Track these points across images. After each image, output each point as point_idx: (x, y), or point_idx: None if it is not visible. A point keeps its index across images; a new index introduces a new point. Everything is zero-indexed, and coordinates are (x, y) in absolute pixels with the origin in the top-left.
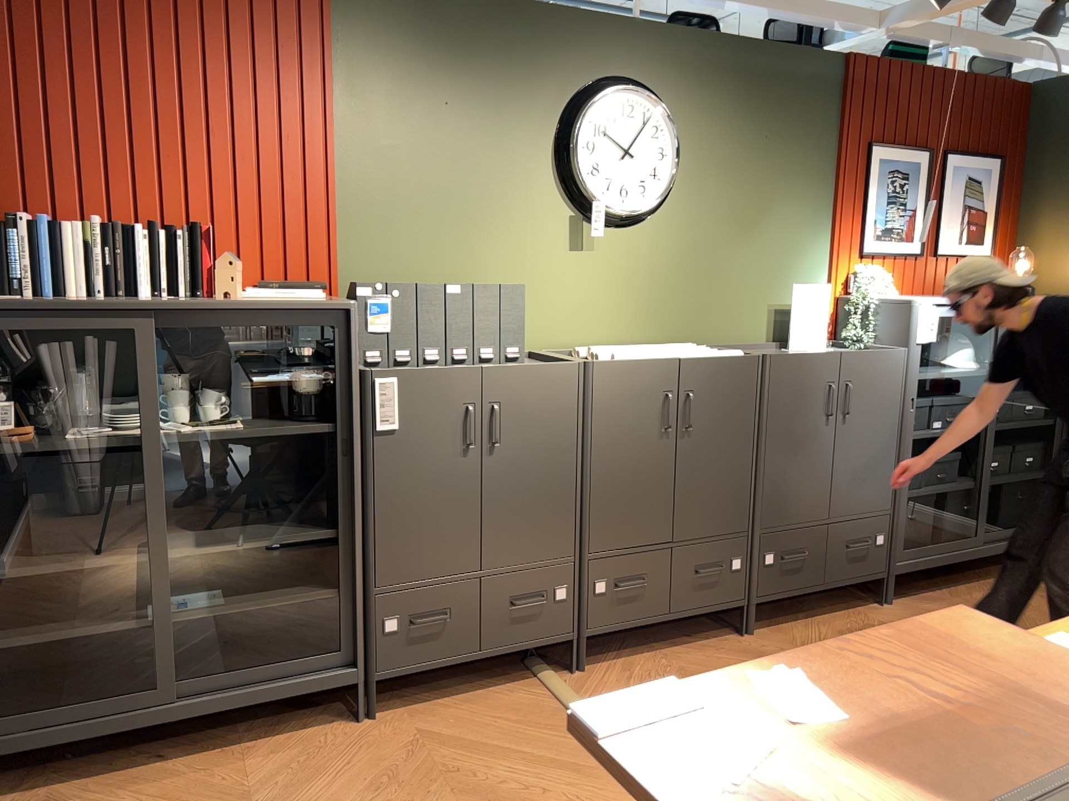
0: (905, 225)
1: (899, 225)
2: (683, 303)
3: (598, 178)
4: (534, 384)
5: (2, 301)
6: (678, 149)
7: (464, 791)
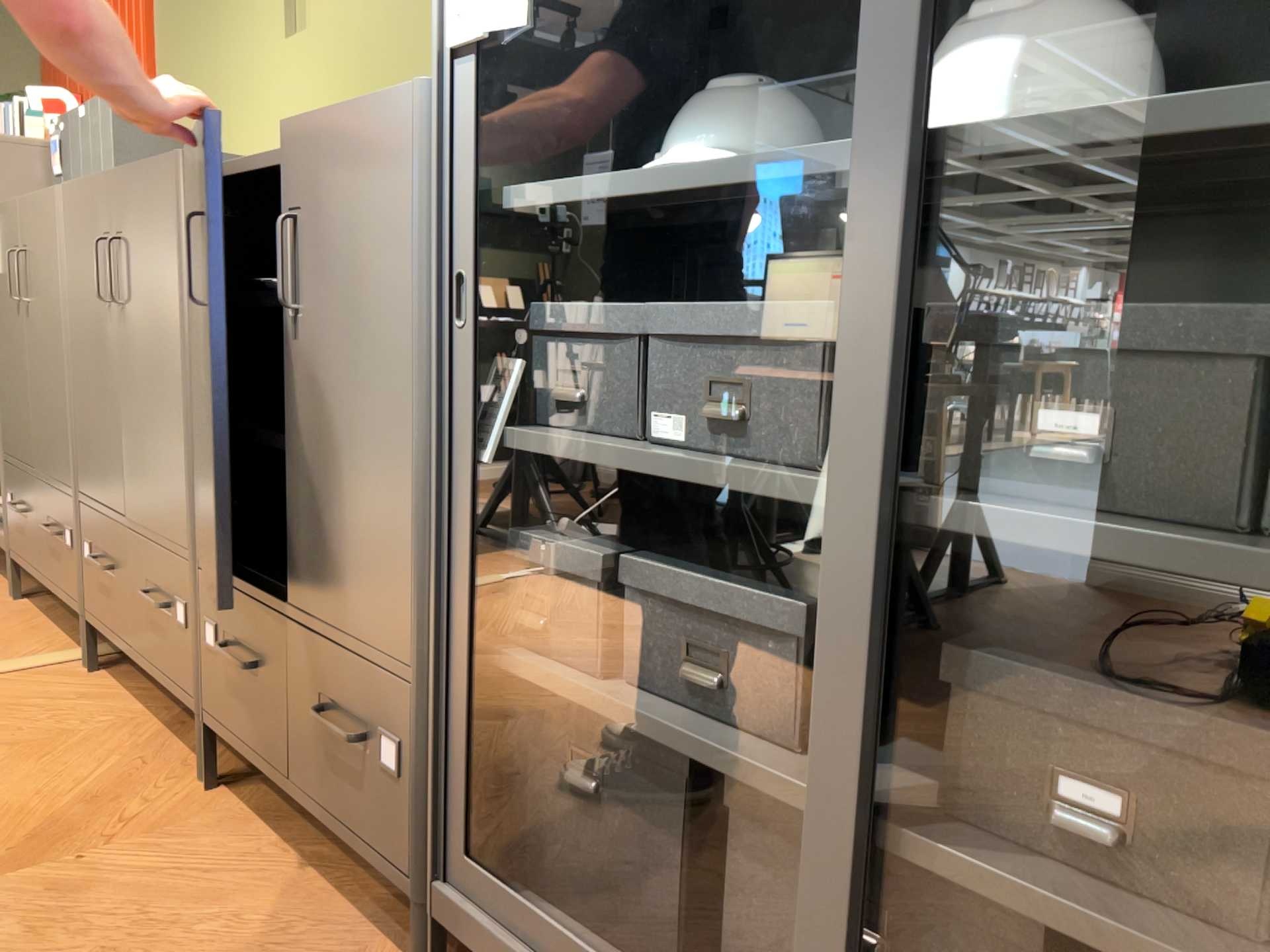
0: None
1: None
2: None
3: None
4: (39, 221)
5: None
6: None
7: None
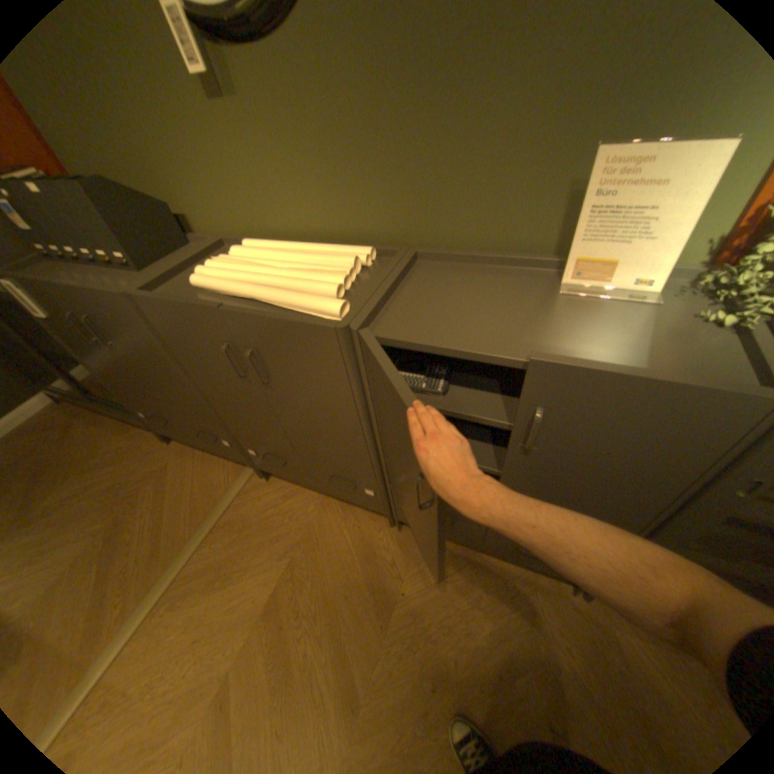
0: None
1: None
2: (386, 179)
3: None
4: (98, 305)
5: None
6: None
7: (119, 521)
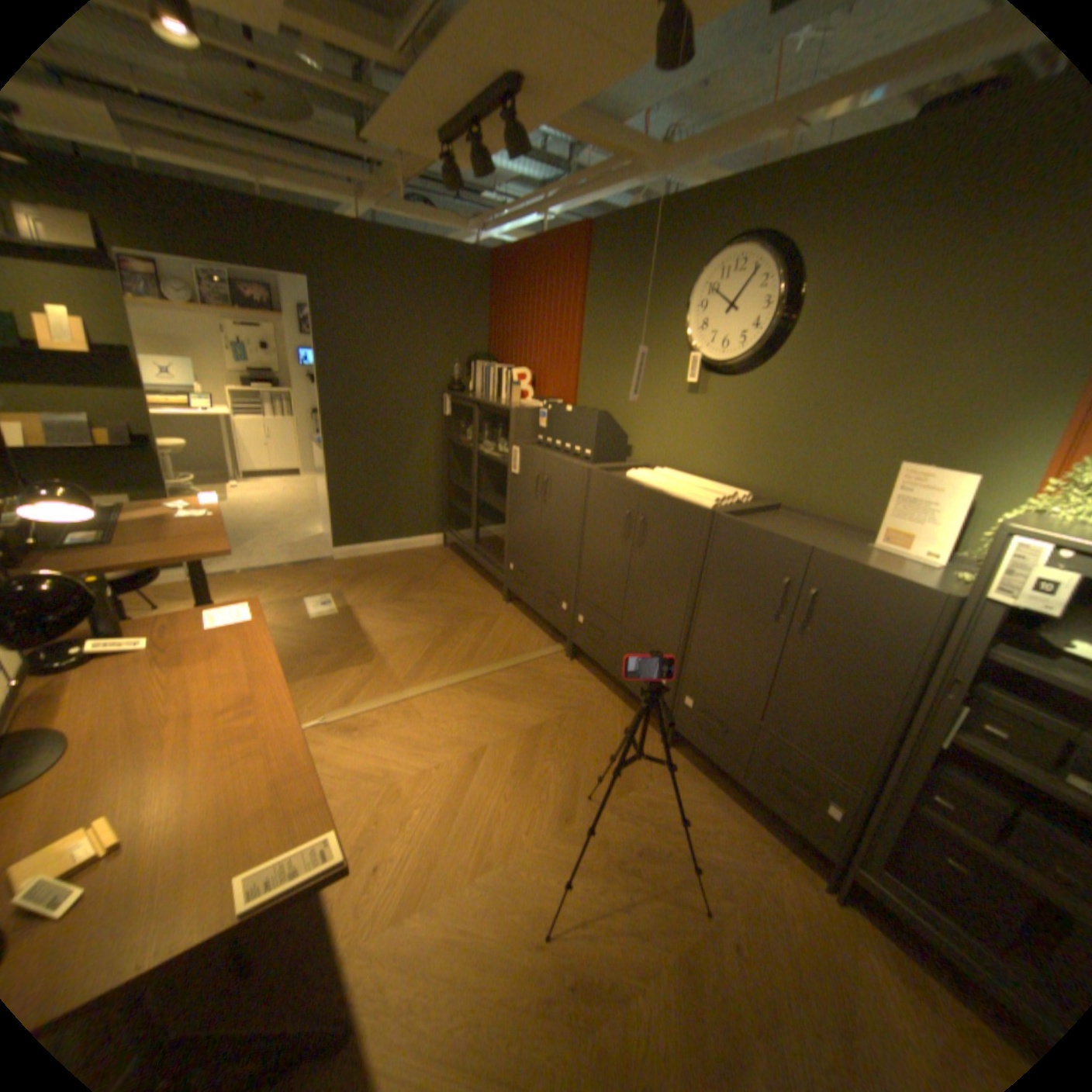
0: None
1: None
2: (778, 456)
3: (705, 332)
4: (564, 472)
5: (479, 396)
6: (792, 292)
7: (456, 629)
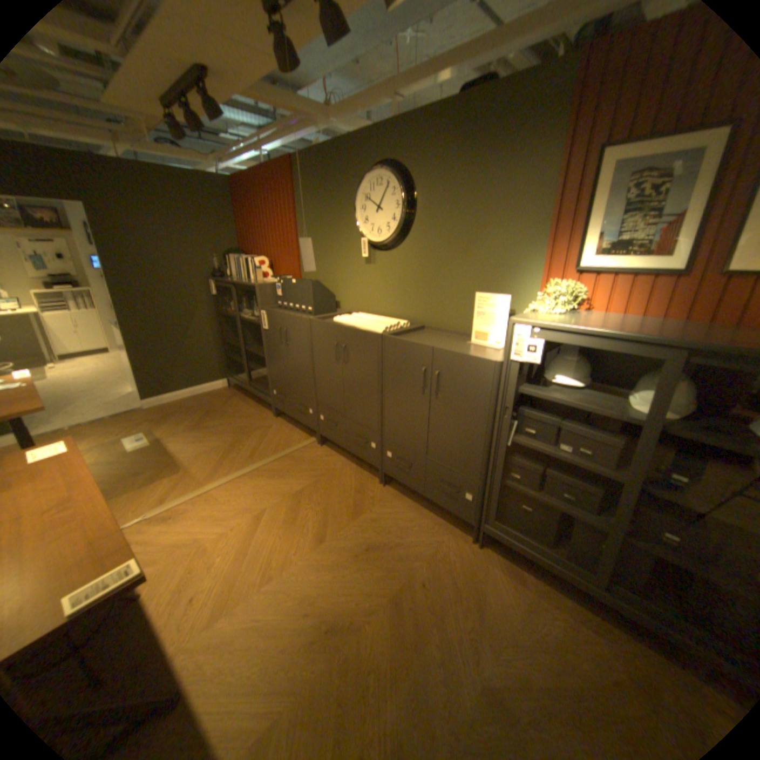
0: (655, 235)
1: (643, 235)
2: (419, 297)
3: (367, 225)
4: (295, 323)
5: (235, 278)
6: (409, 198)
7: (240, 440)
